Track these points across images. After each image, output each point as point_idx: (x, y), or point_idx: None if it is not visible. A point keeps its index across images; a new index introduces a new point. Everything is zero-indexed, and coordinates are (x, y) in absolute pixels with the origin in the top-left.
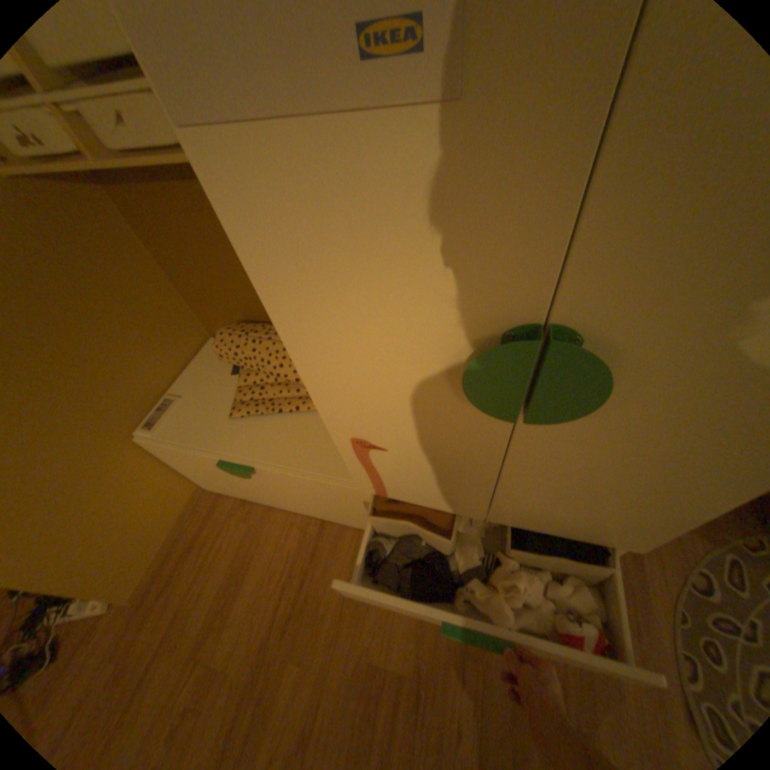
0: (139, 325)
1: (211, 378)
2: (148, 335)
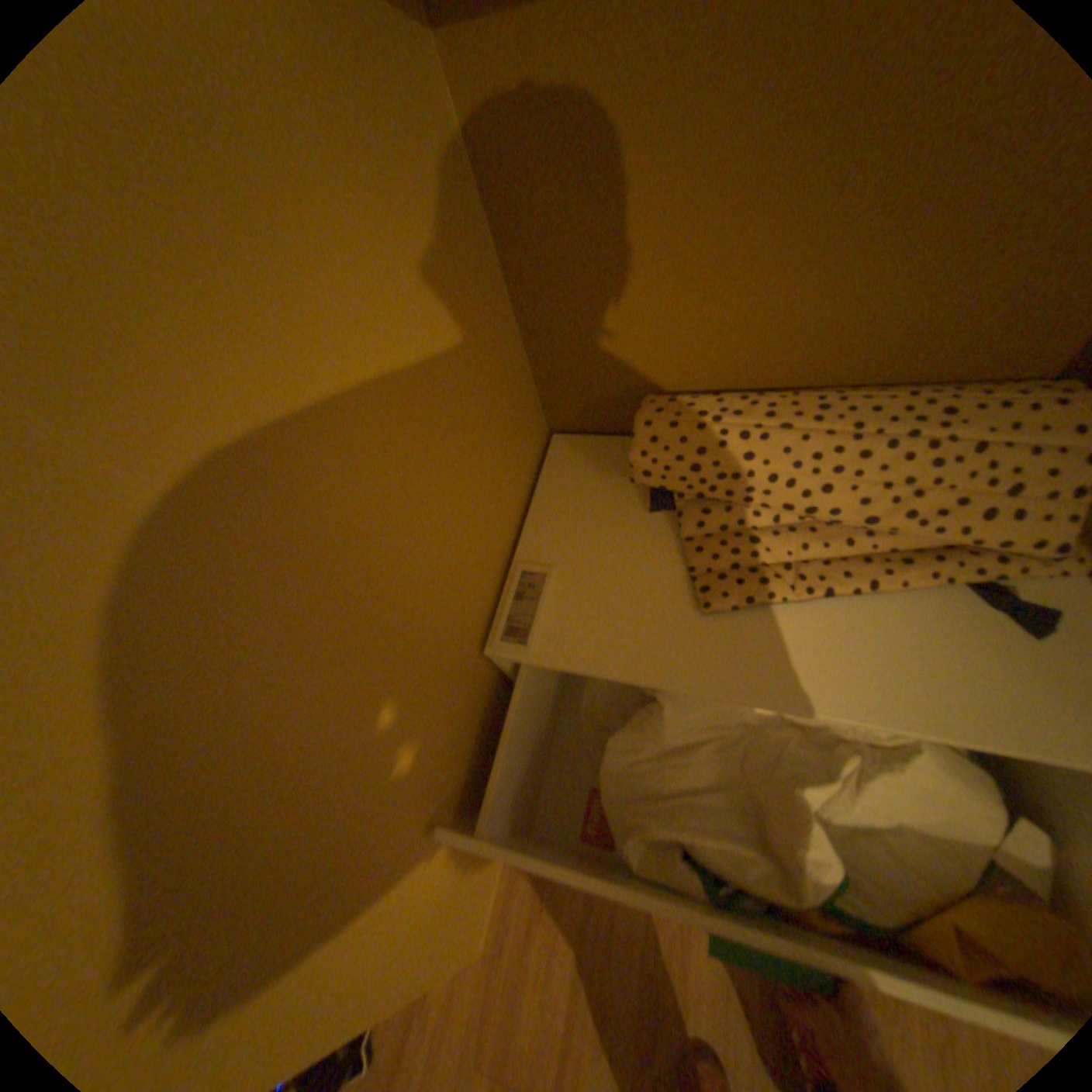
0: (481, 414)
1: (602, 519)
2: (491, 436)
